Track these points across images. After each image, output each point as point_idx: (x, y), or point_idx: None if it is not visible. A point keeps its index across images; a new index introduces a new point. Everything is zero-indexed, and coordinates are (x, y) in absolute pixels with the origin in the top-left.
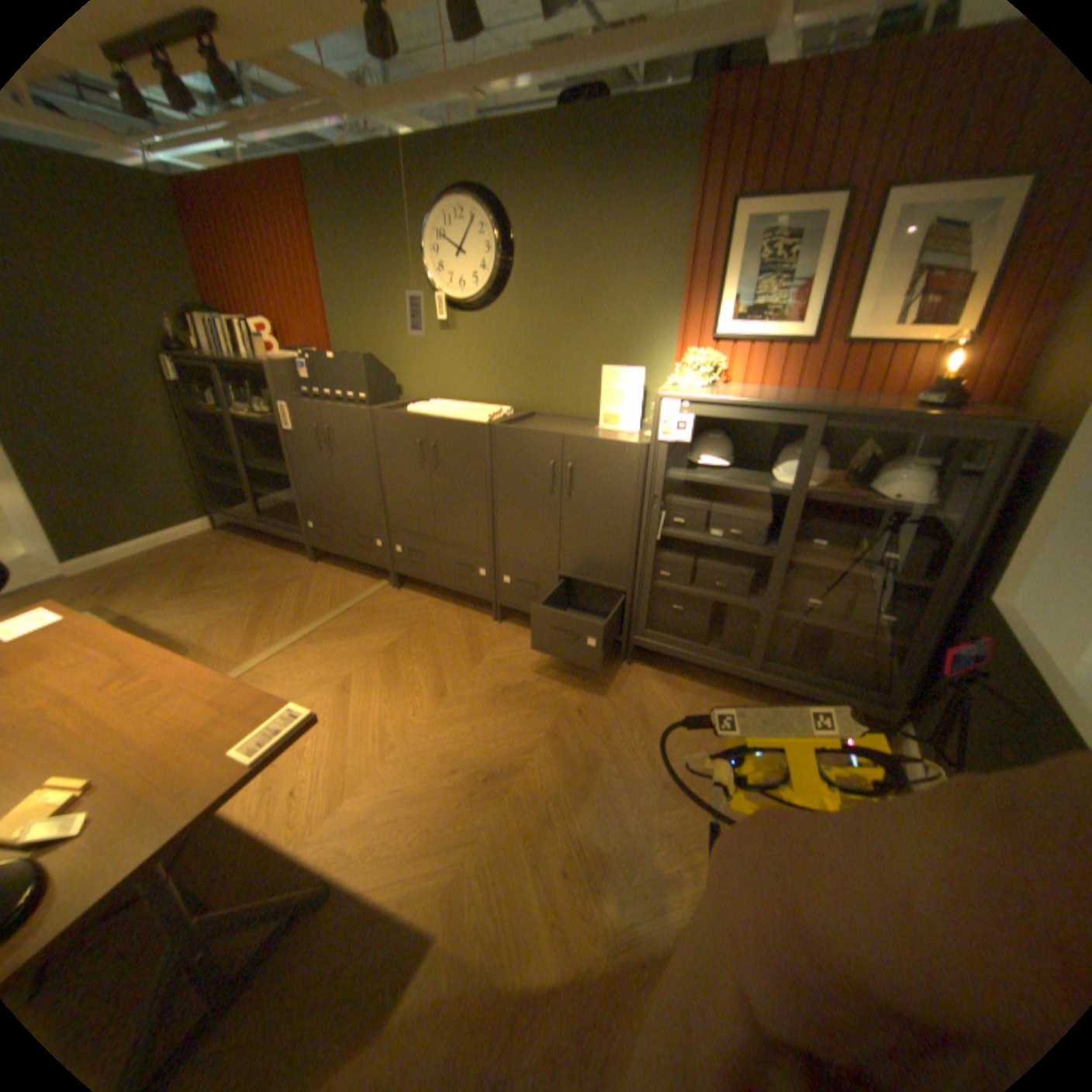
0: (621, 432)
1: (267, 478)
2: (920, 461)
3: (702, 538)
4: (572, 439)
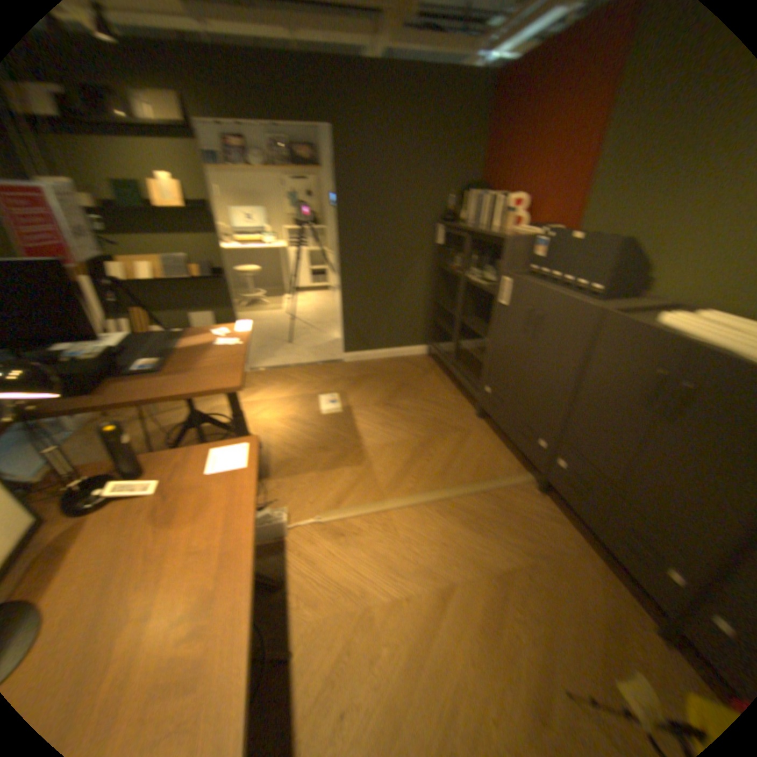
0: None
1: (467, 331)
2: None
3: None
4: None
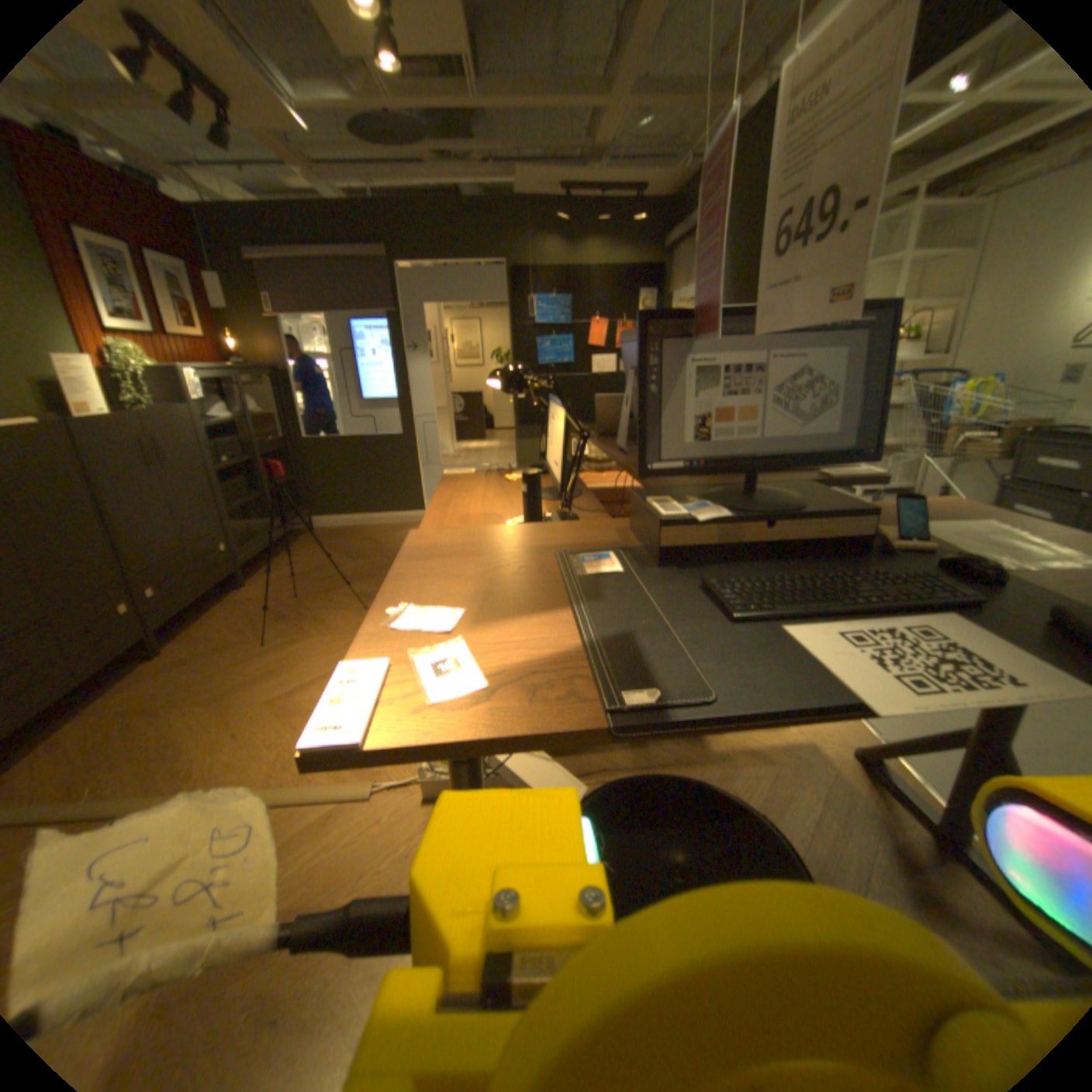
0: (102, 413)
1: None
2: (242, 391)
3: (224, 462)
4: (144, 411)
